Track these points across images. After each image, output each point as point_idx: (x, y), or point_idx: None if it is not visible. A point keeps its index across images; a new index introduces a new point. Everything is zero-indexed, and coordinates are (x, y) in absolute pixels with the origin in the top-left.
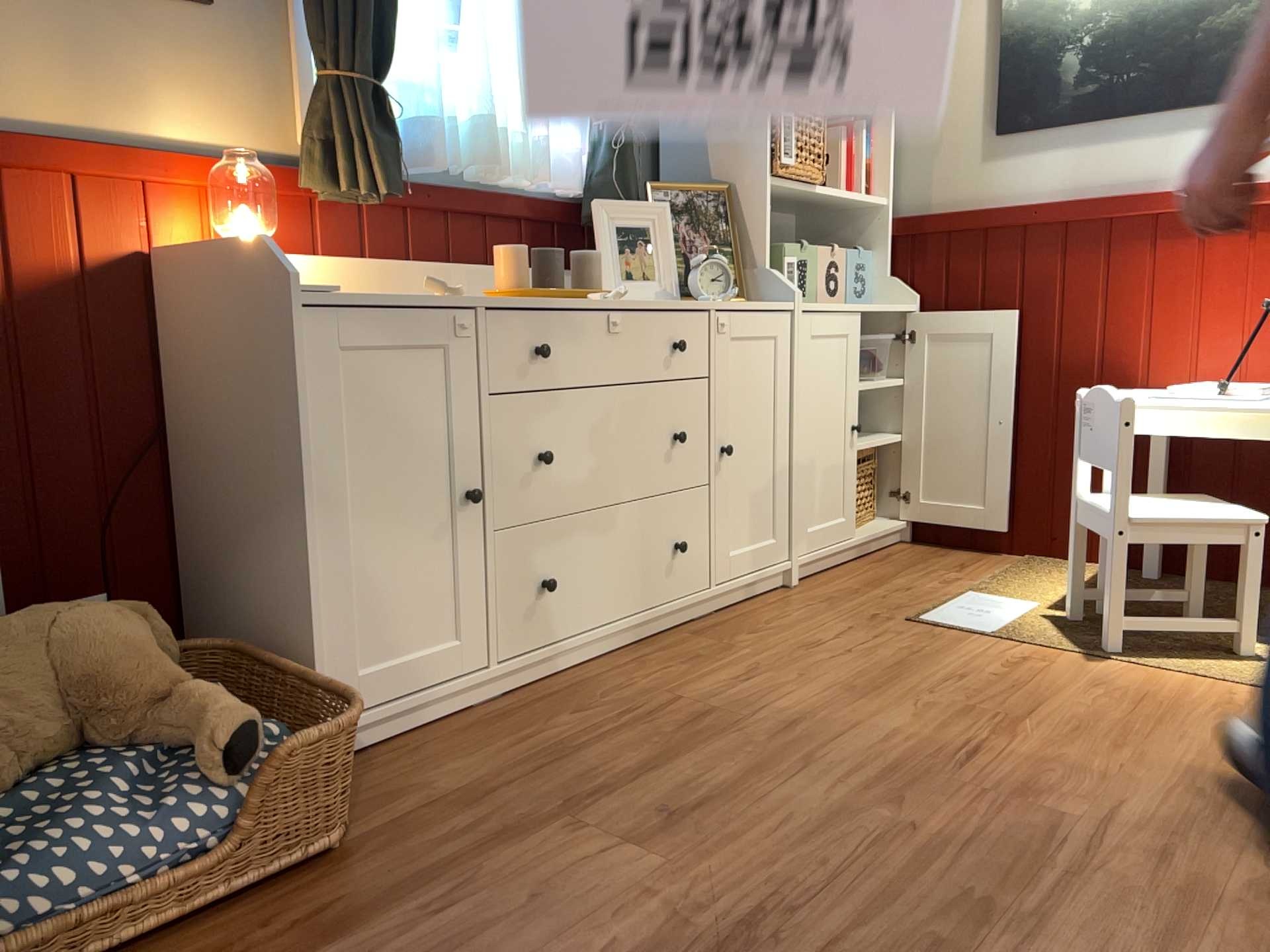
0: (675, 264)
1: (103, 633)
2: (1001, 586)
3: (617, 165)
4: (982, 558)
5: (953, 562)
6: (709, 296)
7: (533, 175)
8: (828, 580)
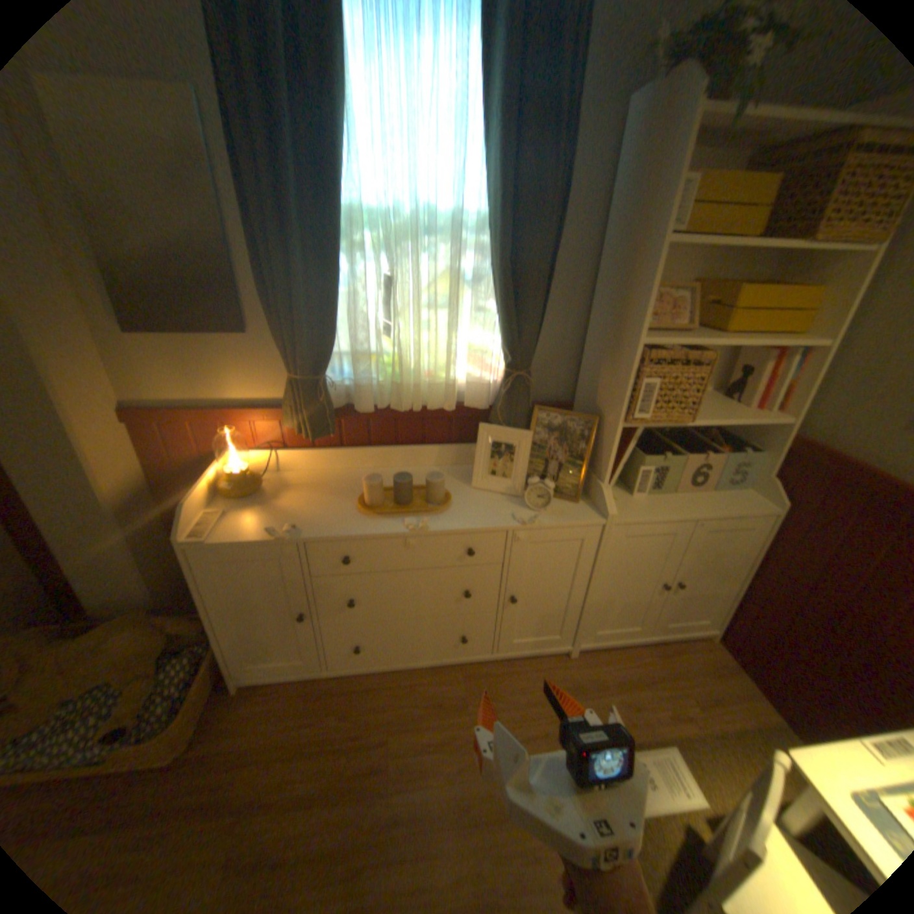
0: (524, 474)
1: (123, 649)
2: (709, 759)
3: (504, 401)
4: (747, 704)
5: (716, 695)
6: (518, 516)
7: (442, 406)
8: (601, 664)
